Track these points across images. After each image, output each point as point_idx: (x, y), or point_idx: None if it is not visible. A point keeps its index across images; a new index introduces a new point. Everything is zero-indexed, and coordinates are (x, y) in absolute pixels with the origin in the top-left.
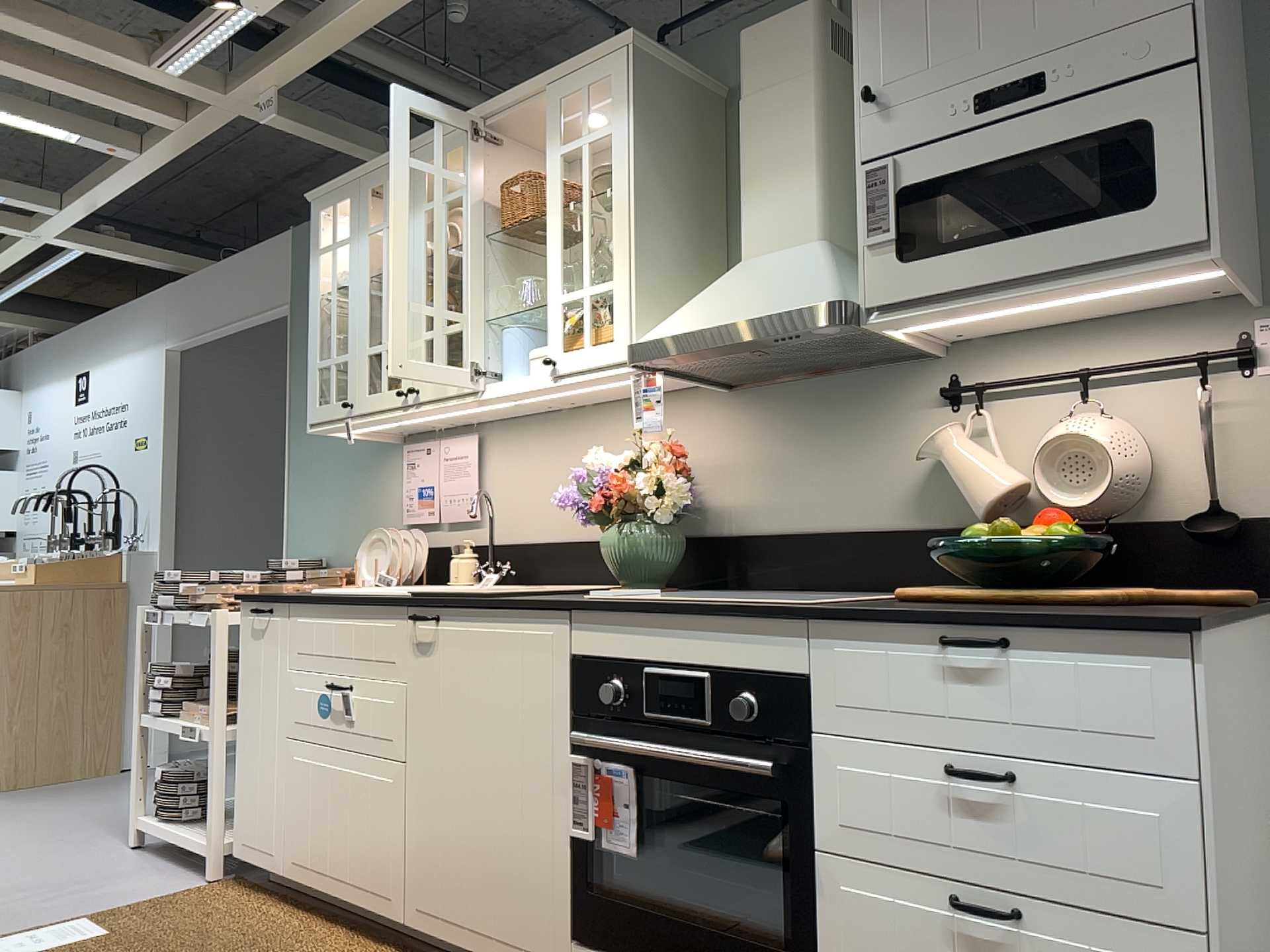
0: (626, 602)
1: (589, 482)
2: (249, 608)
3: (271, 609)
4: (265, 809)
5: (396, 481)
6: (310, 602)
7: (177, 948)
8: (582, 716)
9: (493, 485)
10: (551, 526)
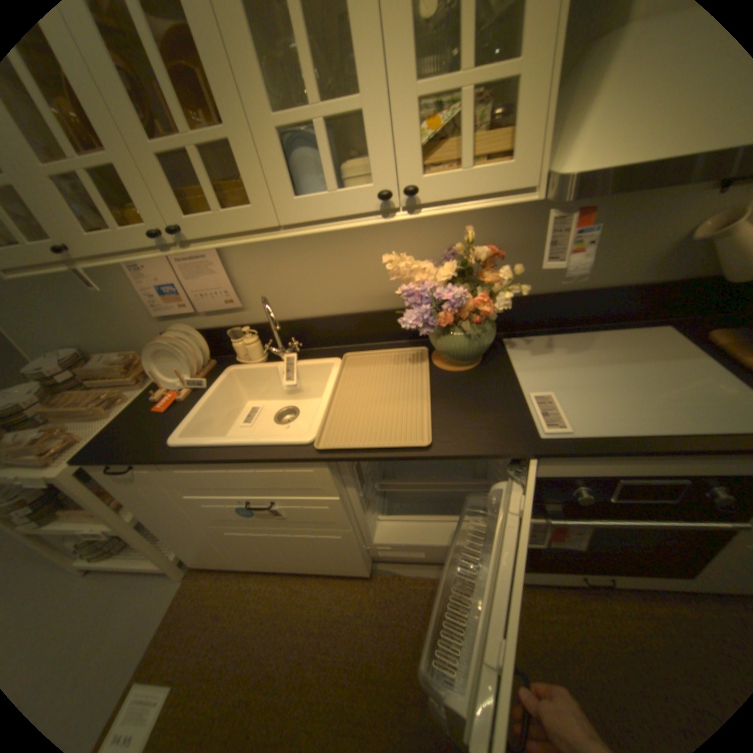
0: (597, 440)
1: (412, 293)
2: (95, 467)
3: (129, 467)
4: (209, 553)
5: (121, 281)
6: (187, 464)
7: (236, 669)
8: (543, 503)
9: (245, 277)
10: (321, 304)
